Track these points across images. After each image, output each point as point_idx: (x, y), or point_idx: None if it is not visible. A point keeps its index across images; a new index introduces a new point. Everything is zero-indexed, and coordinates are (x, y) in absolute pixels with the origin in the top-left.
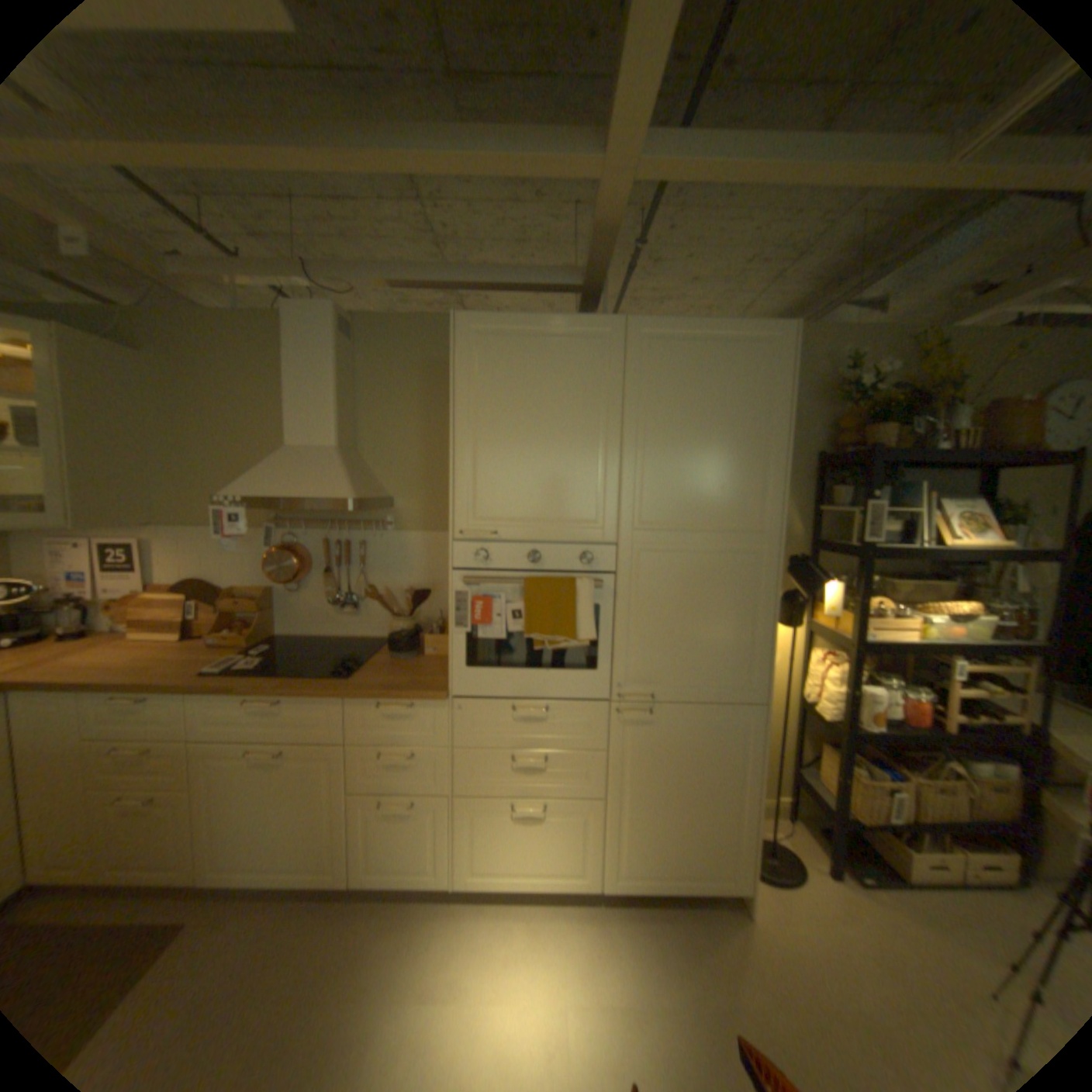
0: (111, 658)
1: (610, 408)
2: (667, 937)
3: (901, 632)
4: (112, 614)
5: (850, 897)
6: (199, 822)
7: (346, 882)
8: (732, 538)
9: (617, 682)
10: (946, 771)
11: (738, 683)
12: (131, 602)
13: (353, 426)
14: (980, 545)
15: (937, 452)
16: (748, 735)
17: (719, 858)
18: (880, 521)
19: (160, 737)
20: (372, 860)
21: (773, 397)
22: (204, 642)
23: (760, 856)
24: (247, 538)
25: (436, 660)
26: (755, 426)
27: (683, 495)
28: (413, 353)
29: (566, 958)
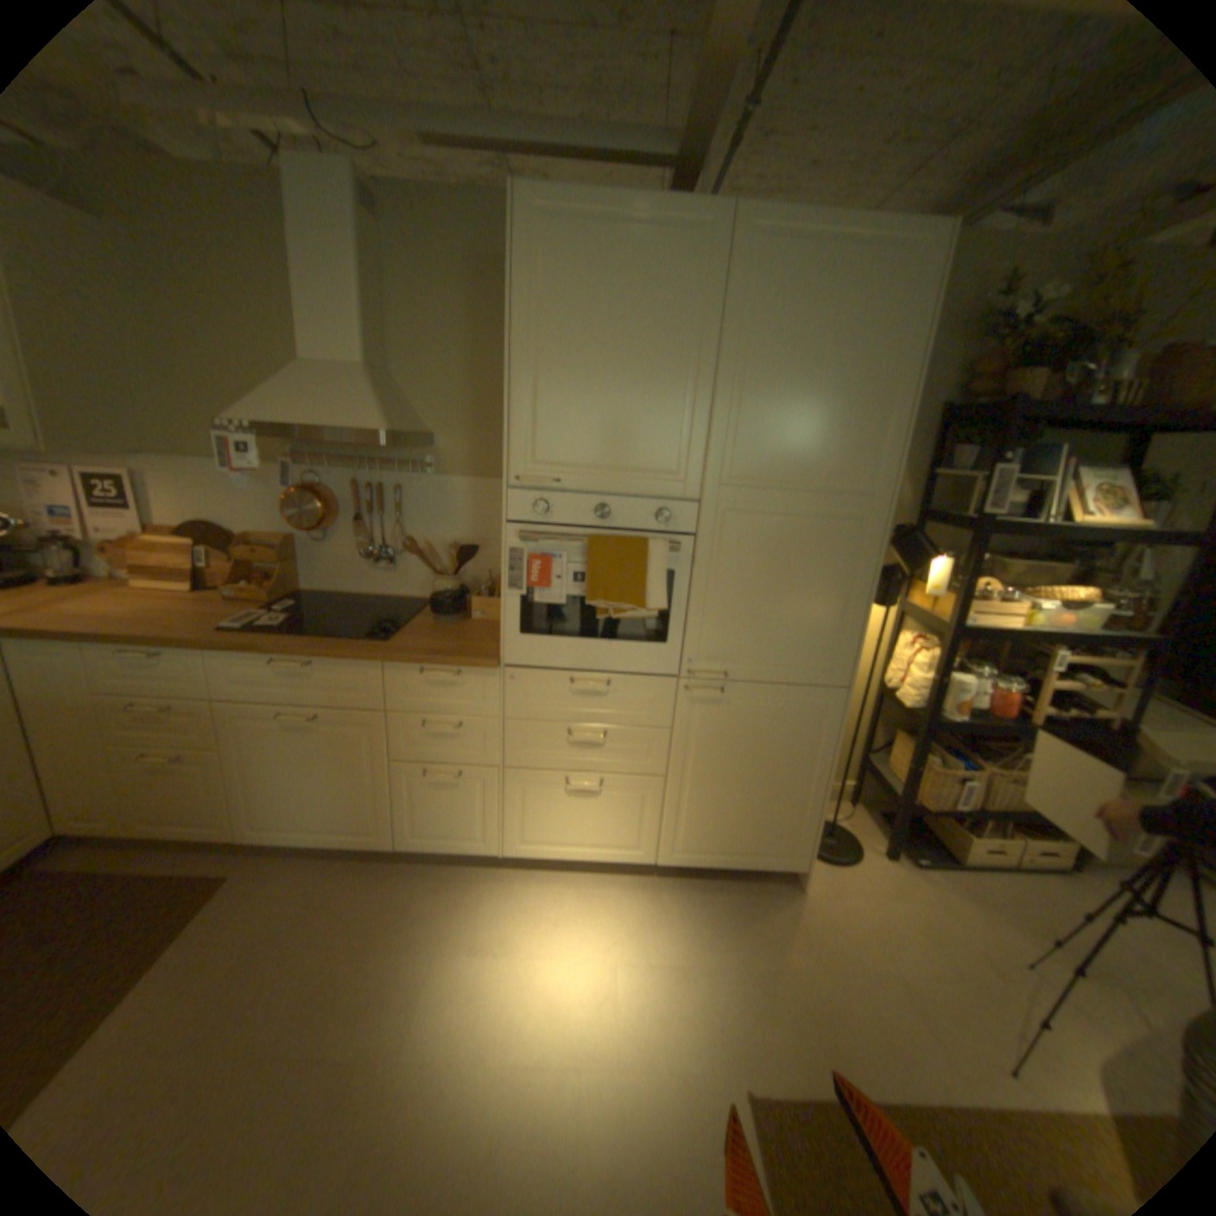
0: (115, 608)
1: (706, 329)
2: (718, 906)
3: (1005, 618)
4: (110, 558)
5: (903, 877)
6: (233, 782)
7: (393, 846)
8: (835, 501)
9: (688, 657)
10: (1023, 762)
11: (820, 665)
12: (130, 545)
13: (382, 340)
14: (1114, 524)
15: (1087, 409)
16: (825, 718)
17: (779, 836)
18: (1005, 490)
19: (181, 694)
20: (419, 826)
21: (908, 325)
22: (221, 595)
23: (820, 837)
24: (261, 475)
25: (486, 625)
26: (882, 362)
27: (784, 446)
28: (456, 242)
29: (617, 922)
